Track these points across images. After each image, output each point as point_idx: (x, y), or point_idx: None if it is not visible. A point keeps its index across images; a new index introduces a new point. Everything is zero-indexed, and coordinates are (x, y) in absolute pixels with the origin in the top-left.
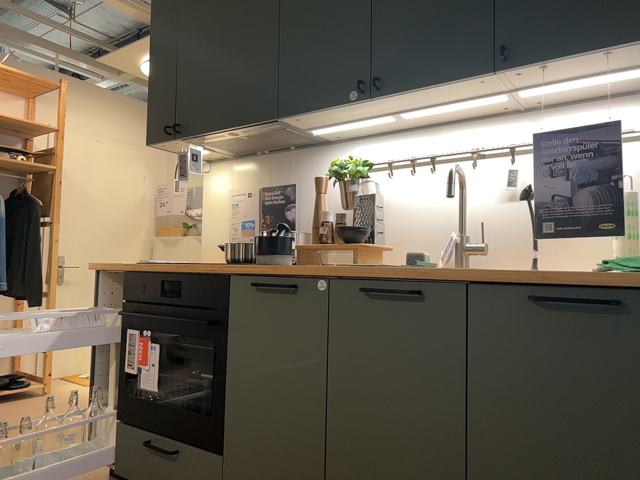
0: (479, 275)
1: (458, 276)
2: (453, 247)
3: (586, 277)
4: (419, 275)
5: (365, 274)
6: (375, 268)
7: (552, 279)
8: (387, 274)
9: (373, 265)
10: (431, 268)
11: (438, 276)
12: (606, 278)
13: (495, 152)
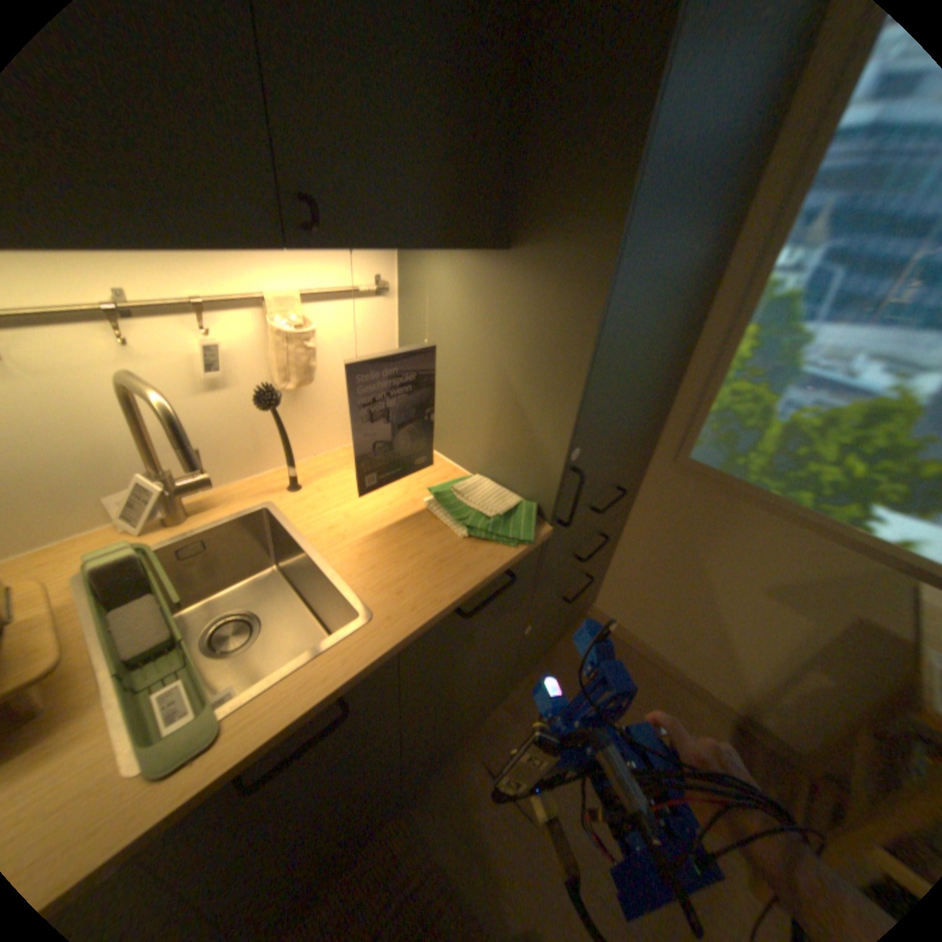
0: (417, 636)
1: (392, 653)
2: (152, 503)
3: (485, 566)
4: (338, 691)
5: (234, 772)
6: (232, 739)
7: (475, 590)
8: (270, 727)
9: (212, 734)
10: (327, 657)
11: (367, 671)
12: (509, 566)
13: (154, 306)
